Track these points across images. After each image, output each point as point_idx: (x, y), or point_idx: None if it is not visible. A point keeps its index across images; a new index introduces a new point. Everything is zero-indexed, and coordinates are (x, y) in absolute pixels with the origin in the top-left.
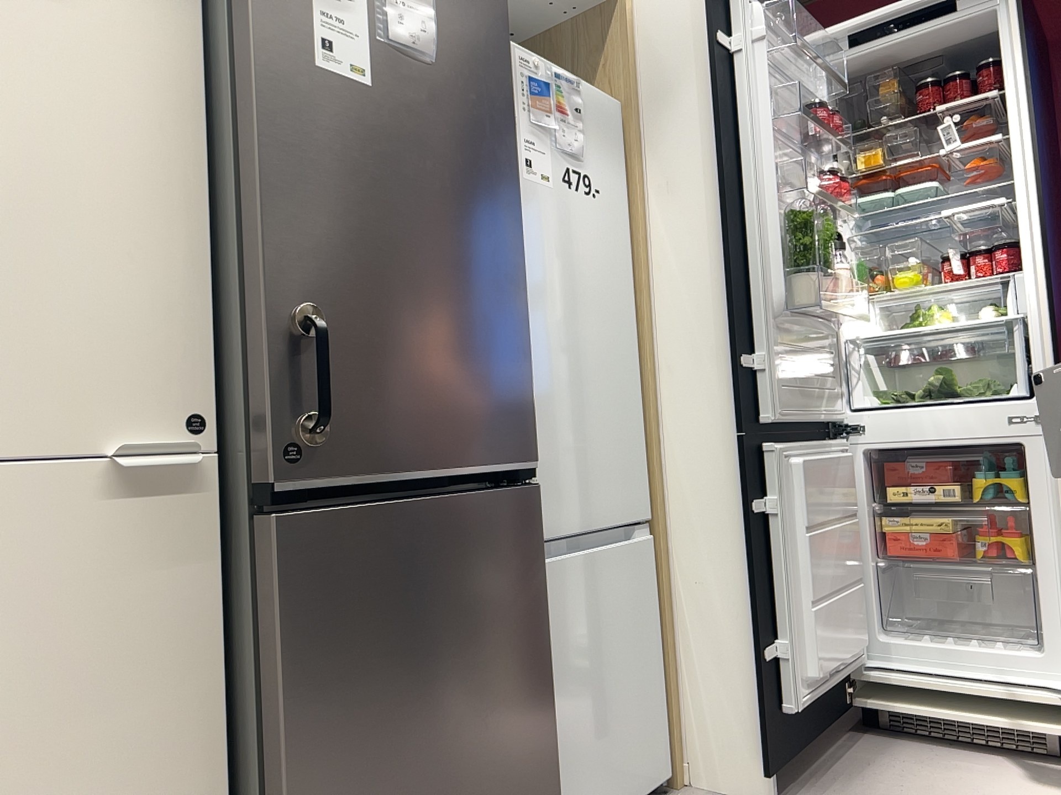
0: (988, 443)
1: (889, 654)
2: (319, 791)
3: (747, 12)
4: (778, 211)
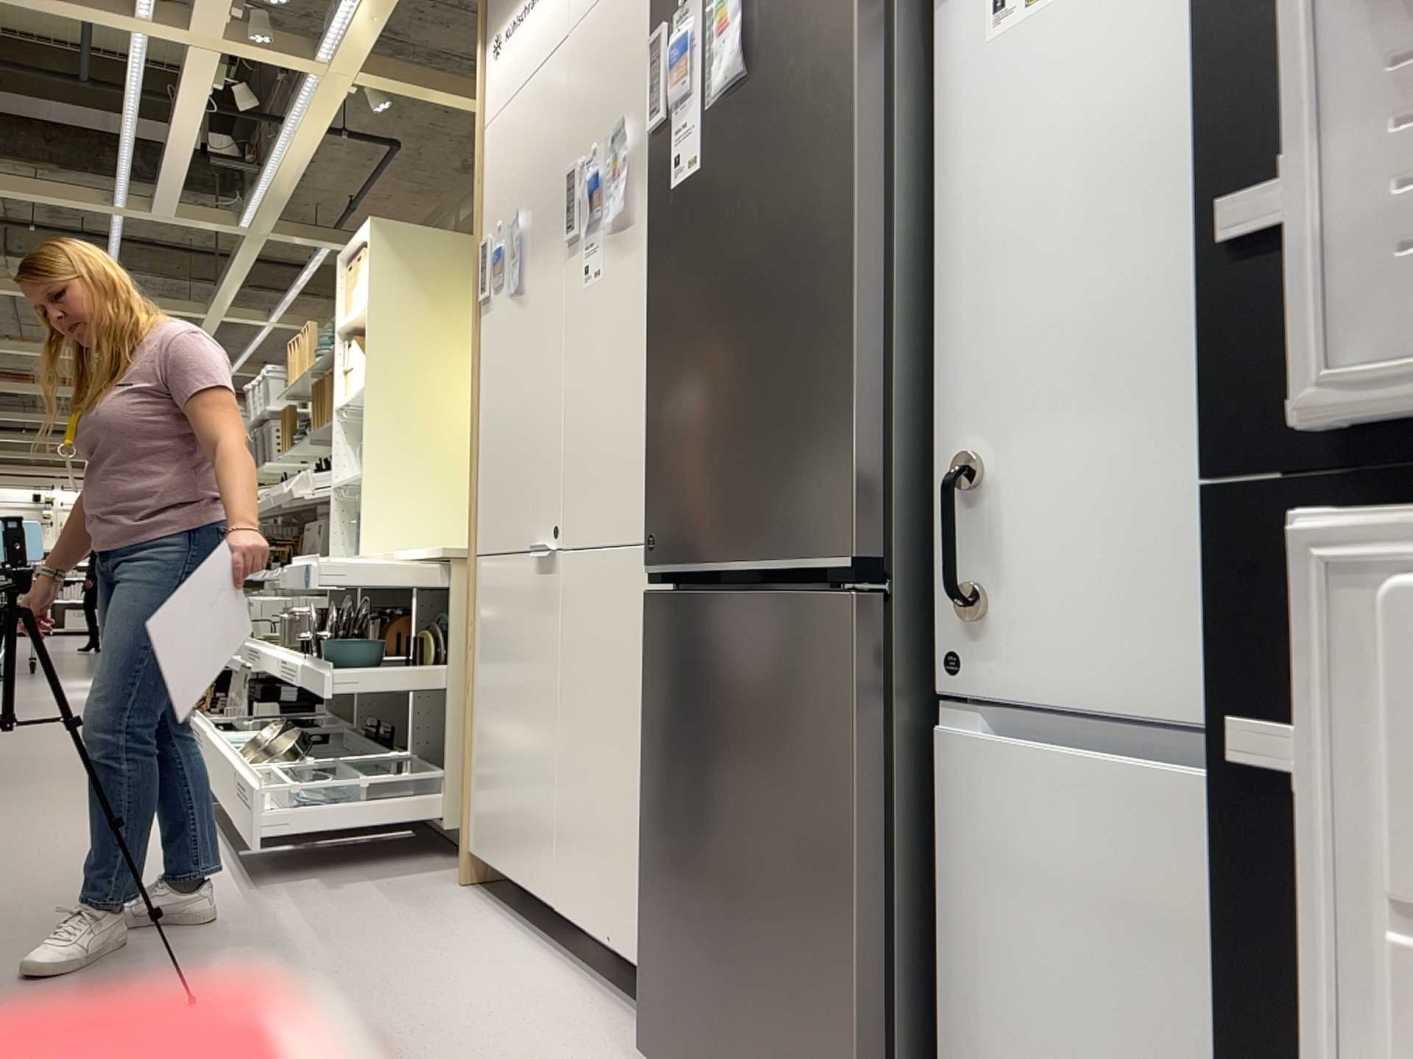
0: None
1: None
2: (655, 830)
3: None
4: None
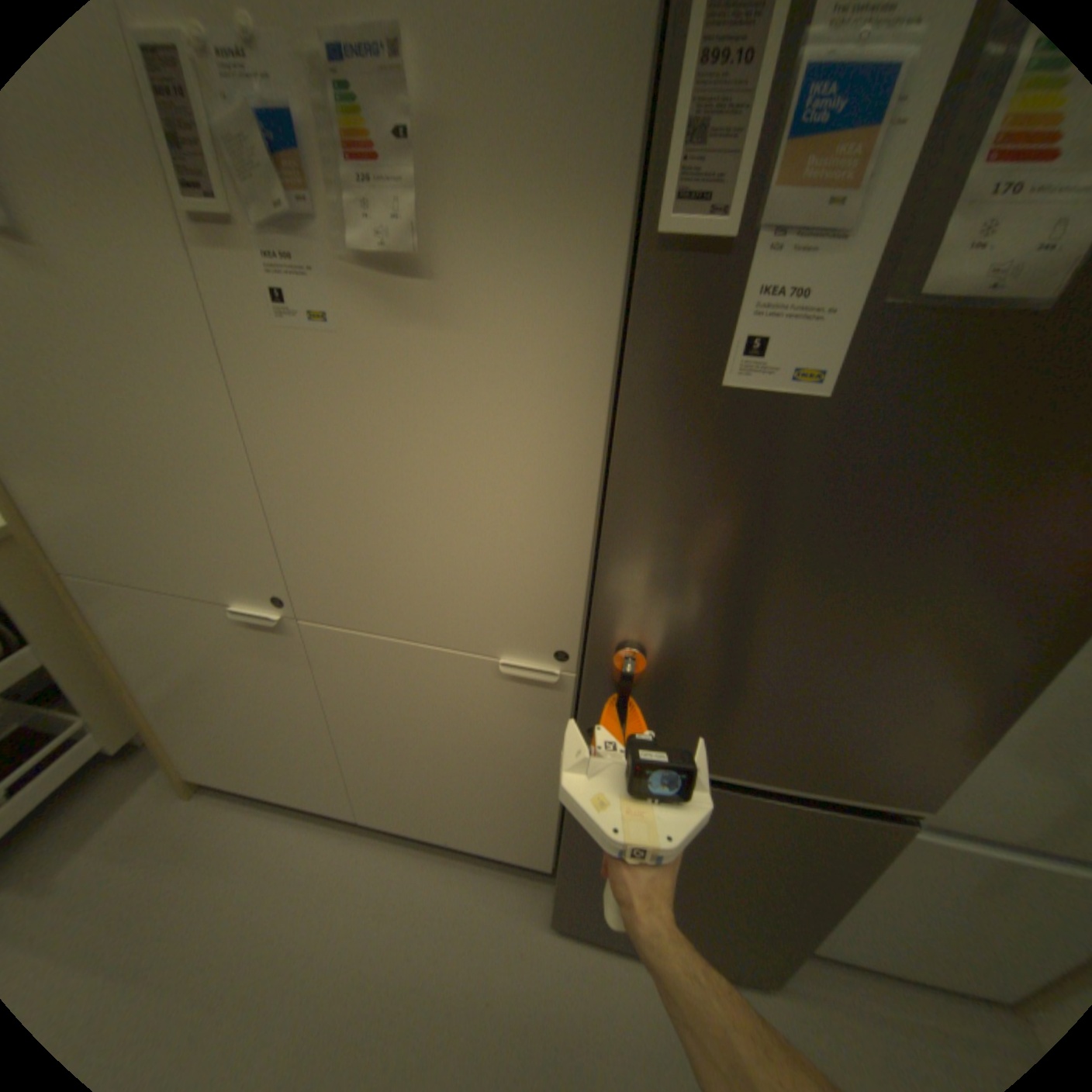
0: None
1: None
2: (585, 864)
3: None
4: None
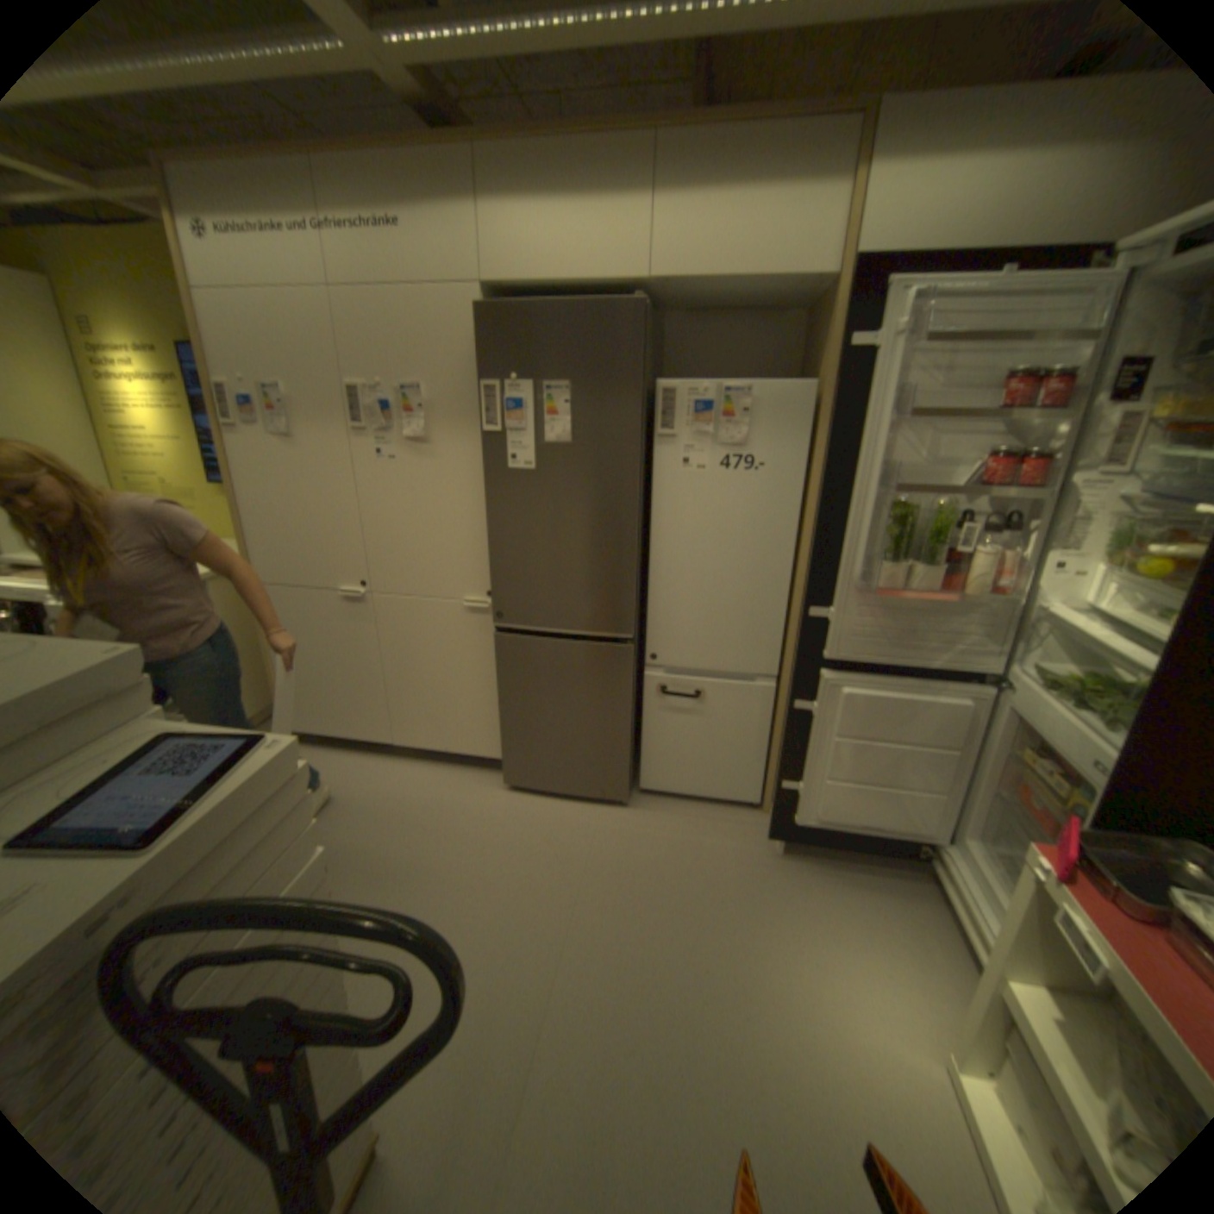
0: (1077, 769)
1: (964, 856)
2: (511, 715)
3: (896, 304)
4: (888, 499)
